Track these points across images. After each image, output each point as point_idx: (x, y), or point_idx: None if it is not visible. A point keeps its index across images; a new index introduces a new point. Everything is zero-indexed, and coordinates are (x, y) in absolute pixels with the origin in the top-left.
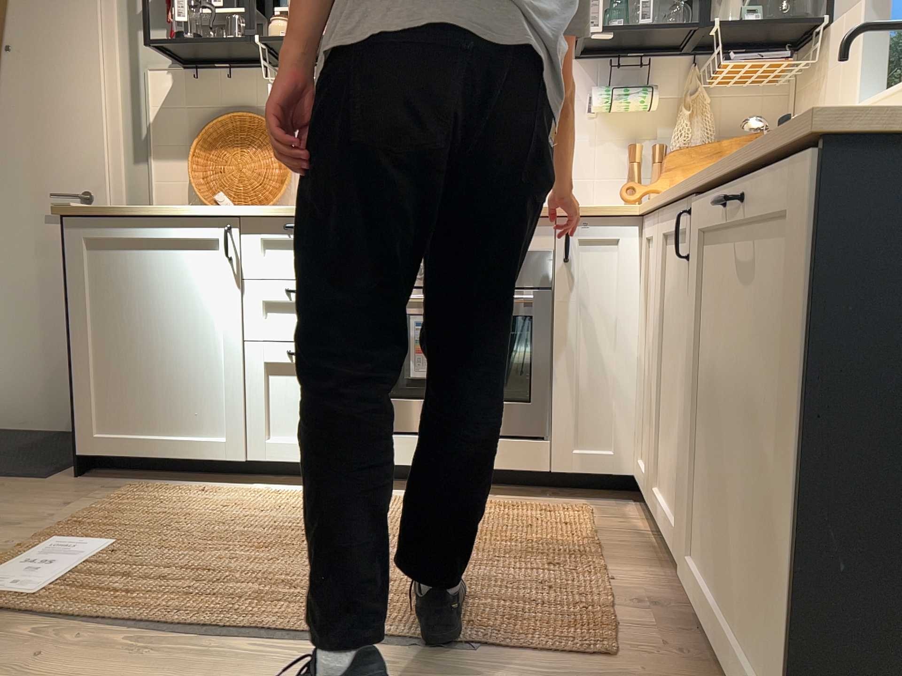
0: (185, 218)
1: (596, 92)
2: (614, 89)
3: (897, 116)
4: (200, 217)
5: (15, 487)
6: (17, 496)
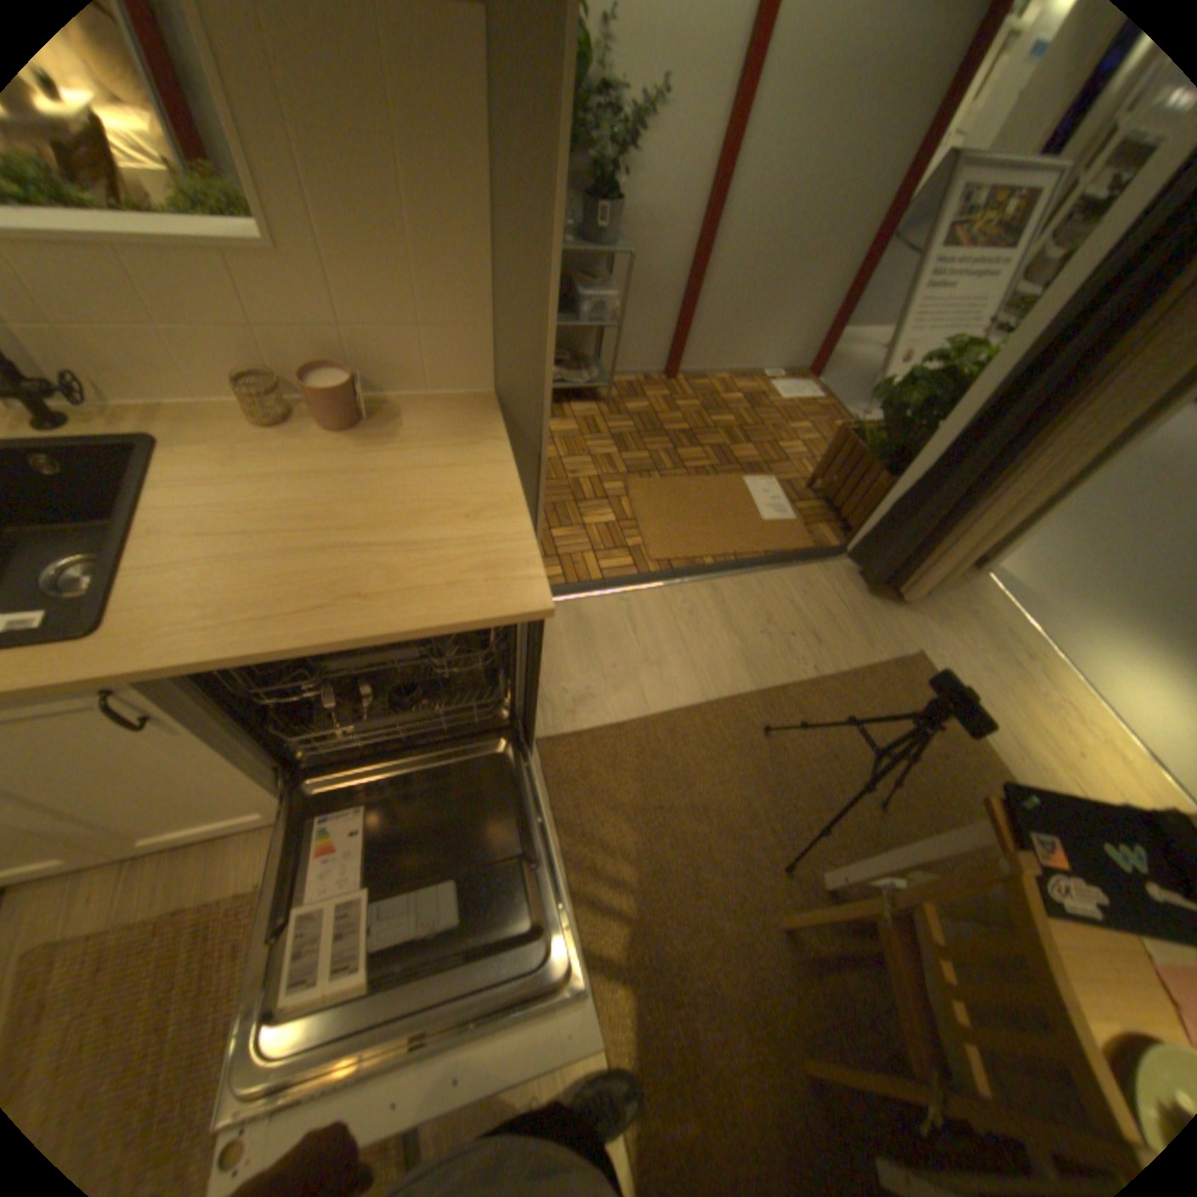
0: None
1: None
2: None
3: (543, 583)
4: None
5: None
6: None
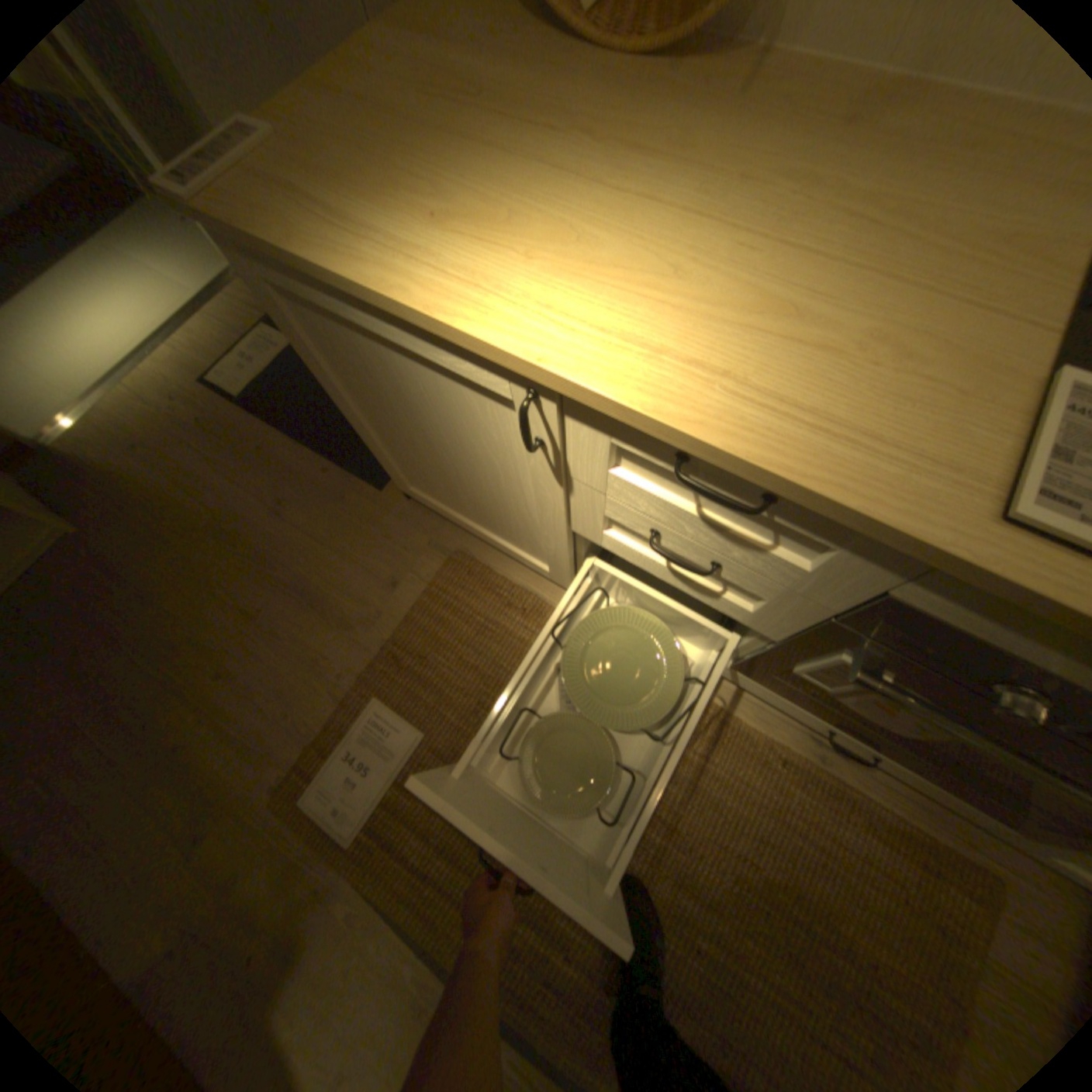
0: (429, 324)
1: None
2: None
3: None
4: (463, 340)
5: (352, 503)
6: (353, 535)
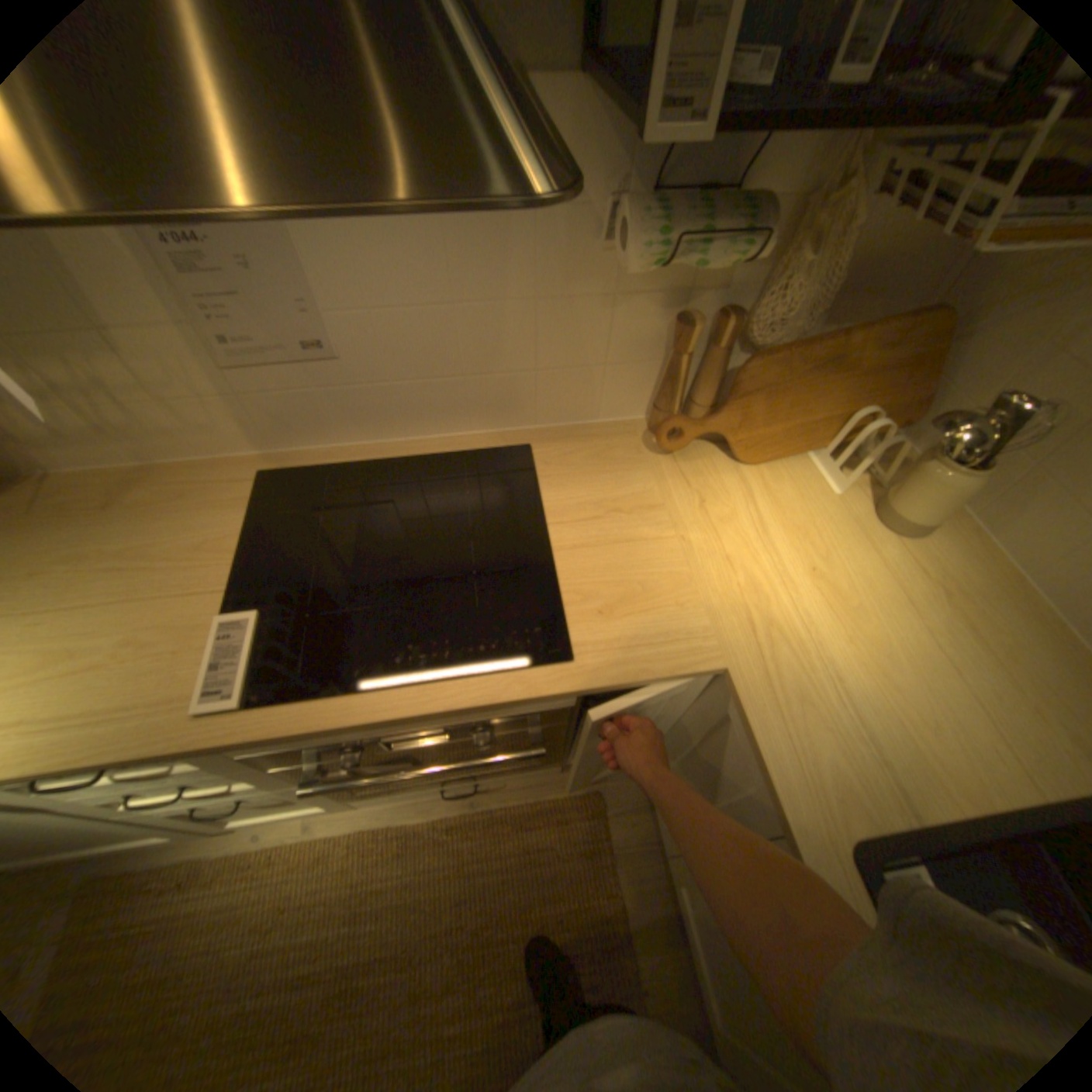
0: None
1: (644, 228)
2: (686, 220)
3: None
4: None
5: None
6: None
